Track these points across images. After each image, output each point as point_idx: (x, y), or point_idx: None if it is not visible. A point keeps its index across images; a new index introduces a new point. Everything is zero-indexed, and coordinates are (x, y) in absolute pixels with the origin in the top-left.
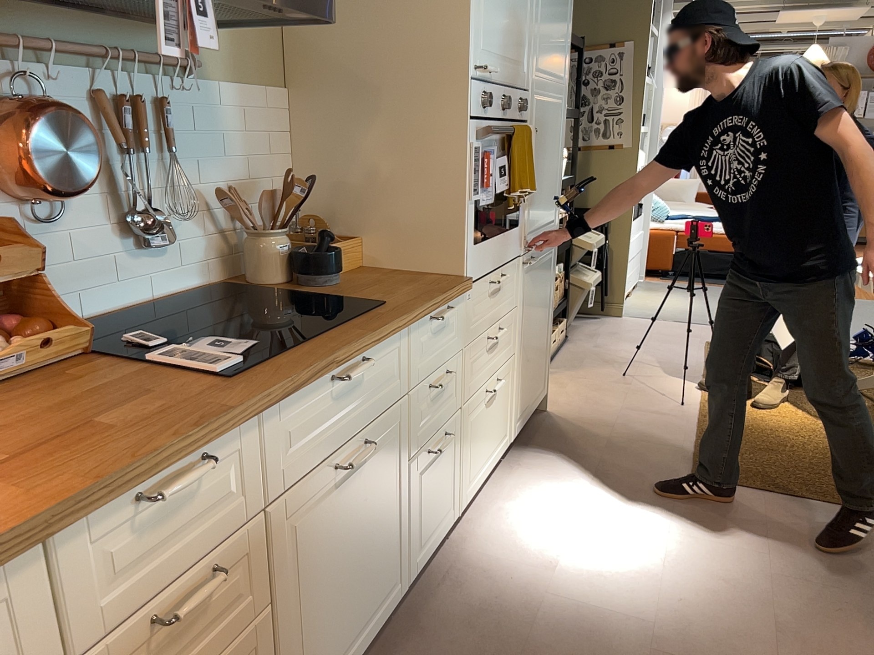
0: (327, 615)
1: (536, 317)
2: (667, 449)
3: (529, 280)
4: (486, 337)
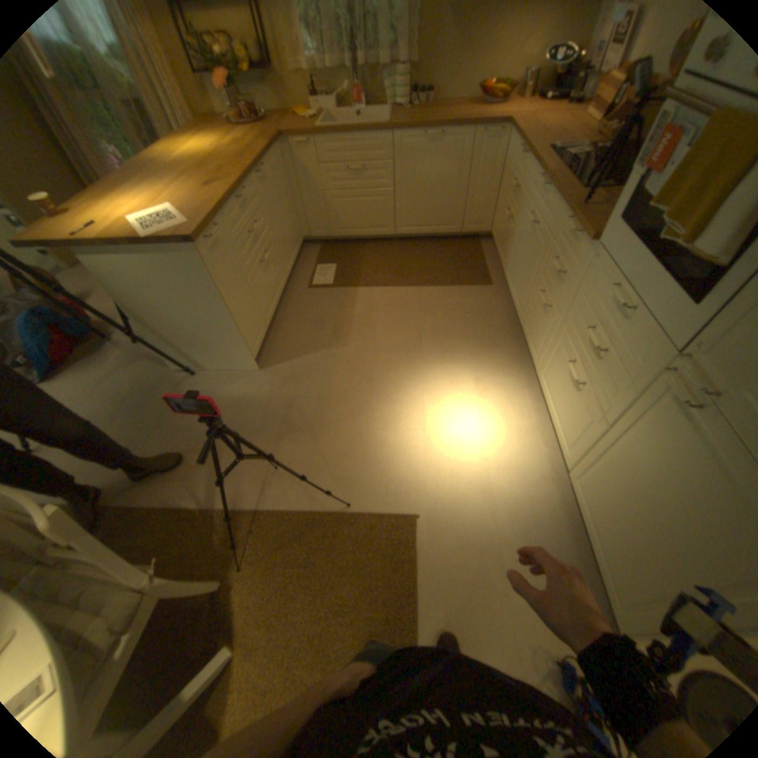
0: (515, 261)
1: (653, 496)
2: (438, 573)
3: (669, 416)
4: (591, 325)
